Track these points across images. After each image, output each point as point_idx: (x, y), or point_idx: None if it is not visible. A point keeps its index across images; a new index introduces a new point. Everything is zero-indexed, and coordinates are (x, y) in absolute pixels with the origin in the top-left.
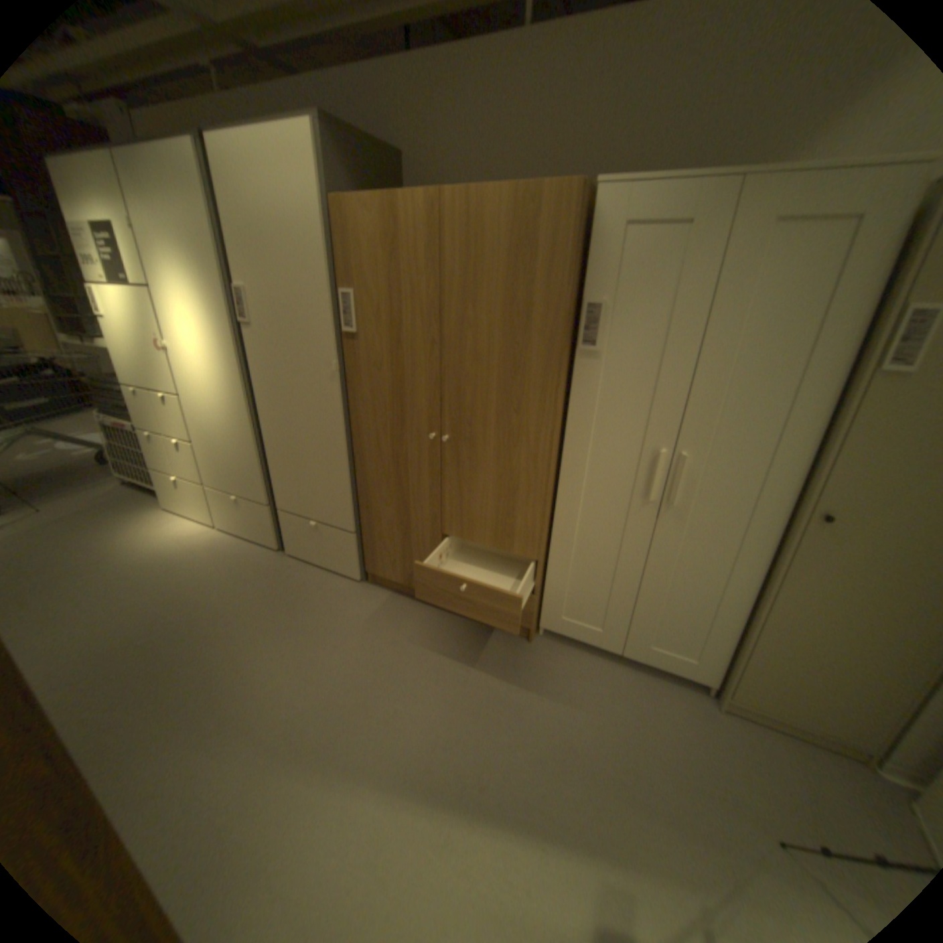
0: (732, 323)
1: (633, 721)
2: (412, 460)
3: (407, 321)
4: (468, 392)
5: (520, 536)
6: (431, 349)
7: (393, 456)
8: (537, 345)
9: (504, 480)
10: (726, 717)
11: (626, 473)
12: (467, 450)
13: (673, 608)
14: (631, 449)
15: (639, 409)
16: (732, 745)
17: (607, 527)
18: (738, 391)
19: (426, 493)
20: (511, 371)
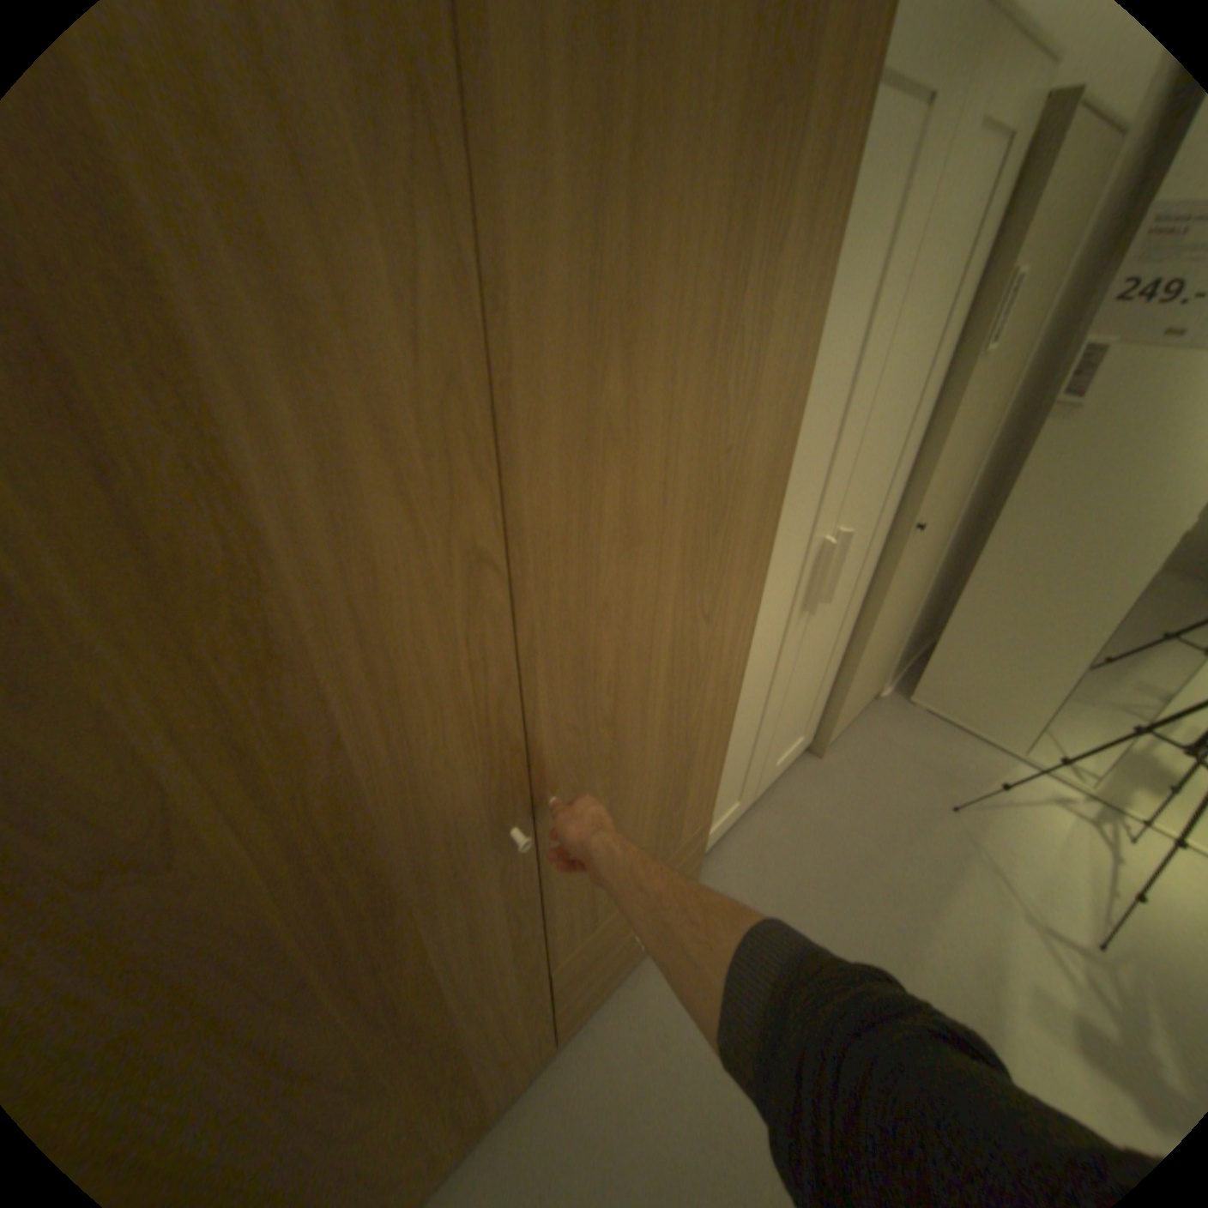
0: (914, 313)
1: (826, 852)
2: (441, 953)
3: (287, 520)
4: (604, 647)
5: (689, 815)
6: (465, 592)
7: (354, 1026)
8: (760, 435)
9: (672, 761)
10: (827, 759)
11: (786, 598)
12: (601, 781)
13: (796, 711)
14: (796, 559)
15: (814, 492)
16: (858, 778)
17: (758, 687)
18: (890, 416)
19: (498, 964)
20: (705, 528)
